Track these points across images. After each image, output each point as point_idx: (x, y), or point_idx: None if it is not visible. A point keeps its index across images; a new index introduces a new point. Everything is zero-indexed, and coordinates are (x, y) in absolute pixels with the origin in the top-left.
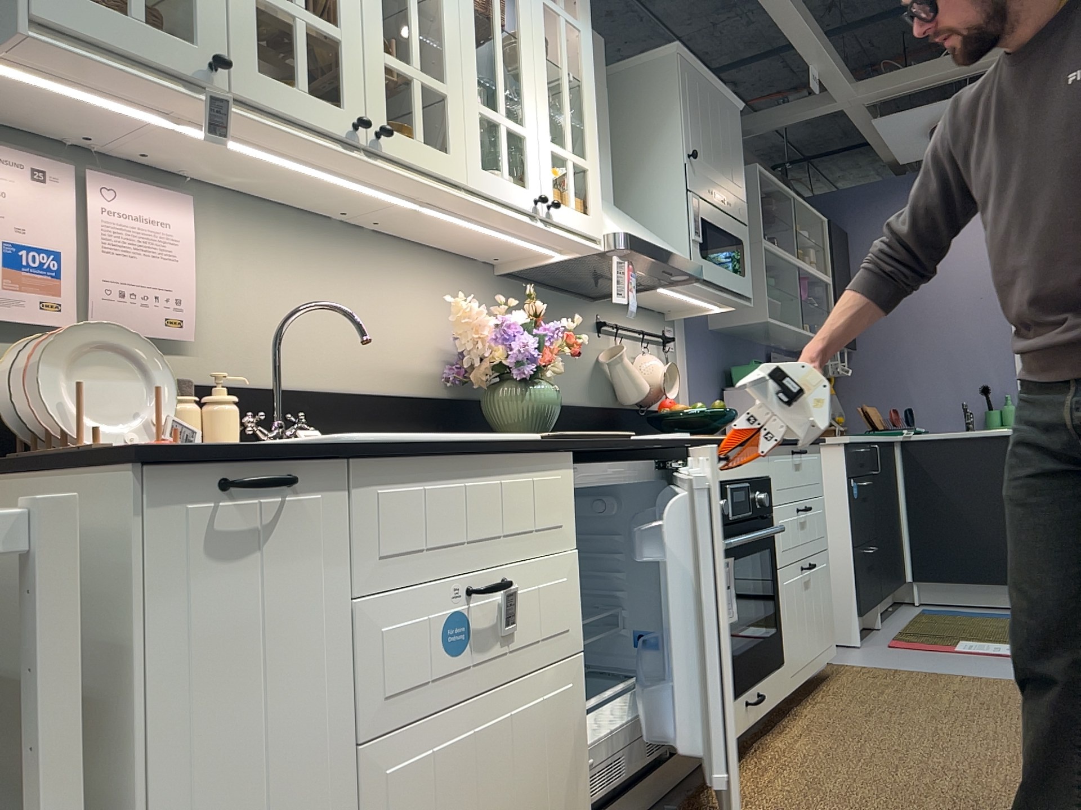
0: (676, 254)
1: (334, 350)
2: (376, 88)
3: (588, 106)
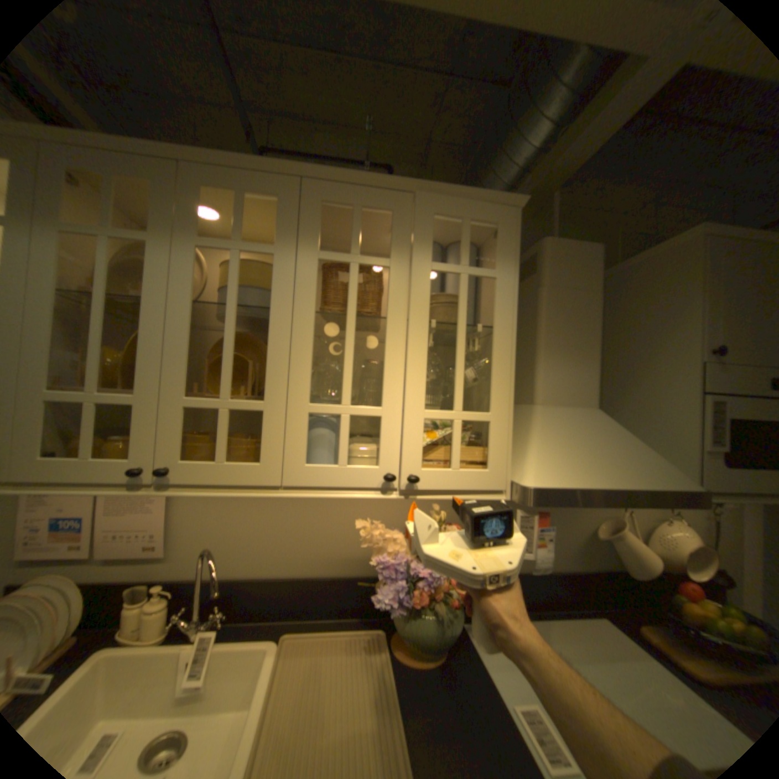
0: (642, 492)
1: (279, 548)
2: (170, 431)
3: (497, 353)
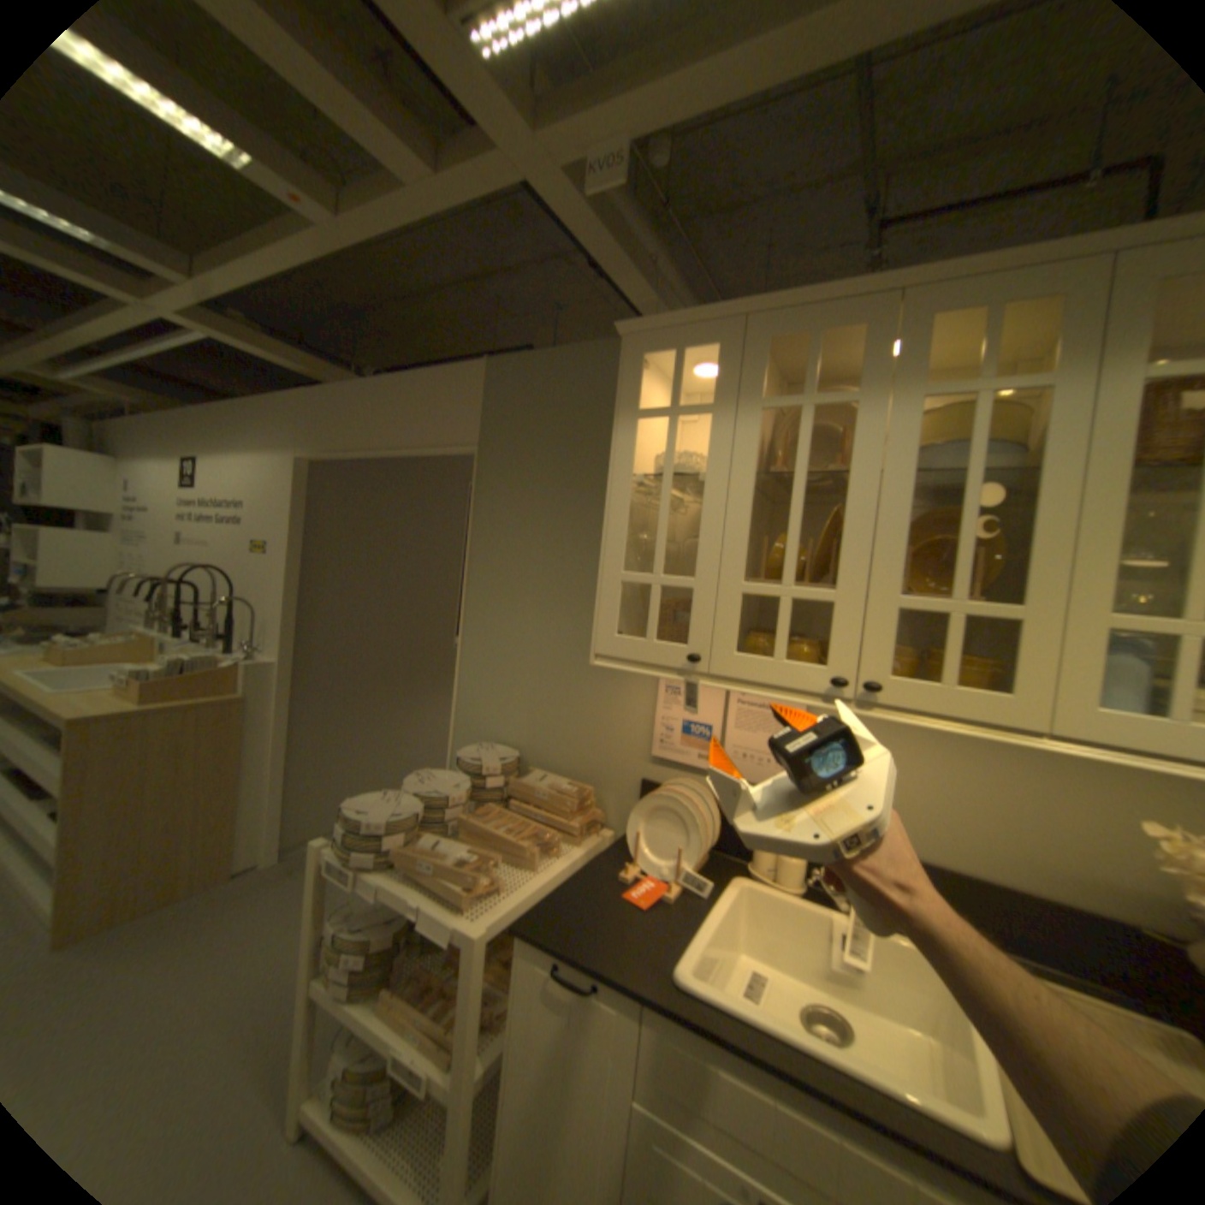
0: None
1: (963, 829)
2: (880, 637)
3: None
